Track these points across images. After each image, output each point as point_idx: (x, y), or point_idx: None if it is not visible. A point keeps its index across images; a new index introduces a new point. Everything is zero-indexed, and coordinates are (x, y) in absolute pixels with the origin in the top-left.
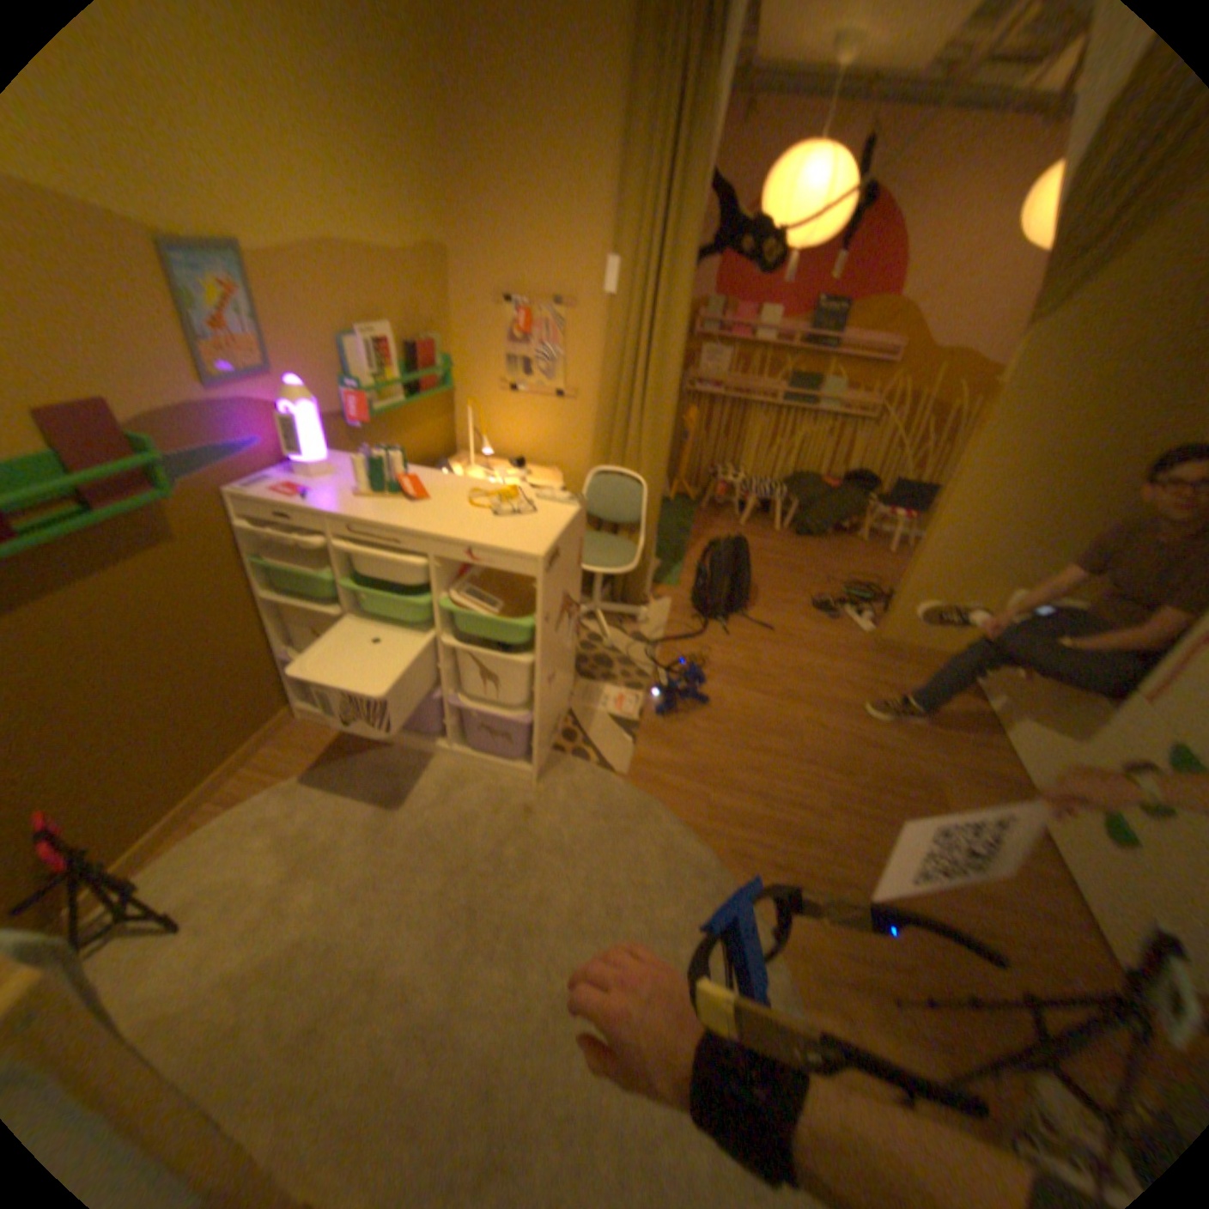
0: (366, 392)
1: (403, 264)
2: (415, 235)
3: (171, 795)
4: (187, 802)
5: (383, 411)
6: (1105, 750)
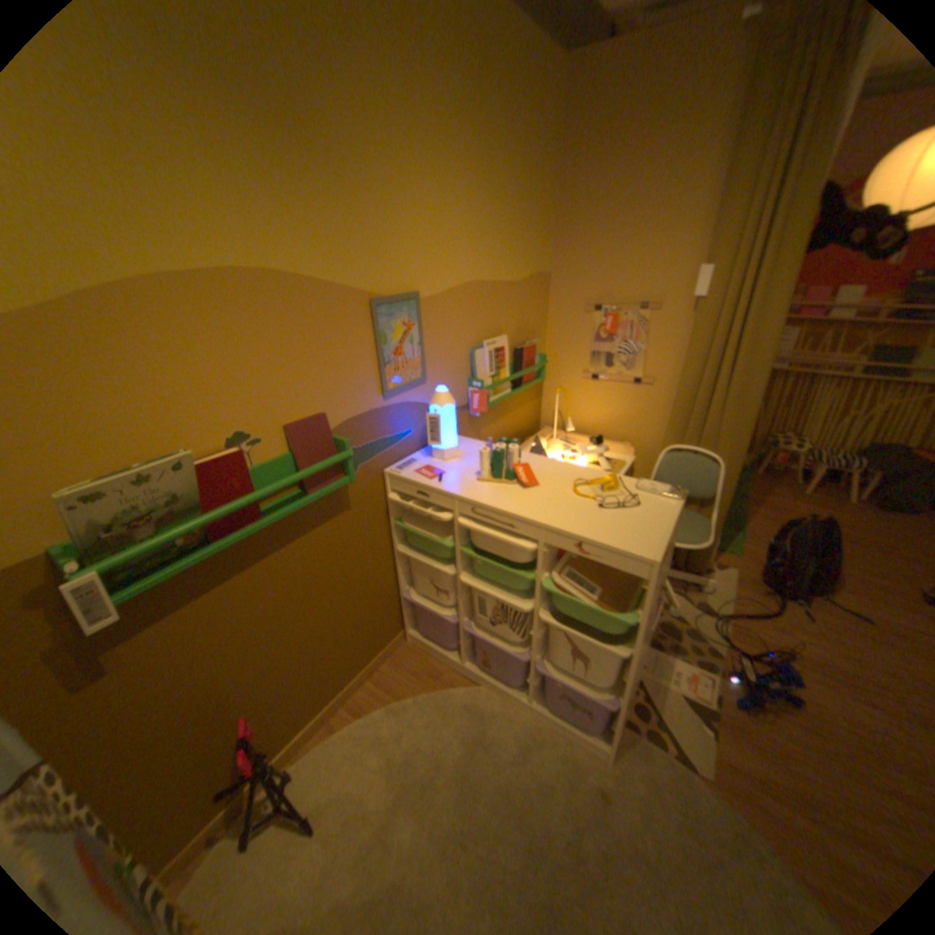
0: (488, 390)
1: (522, 291)
2: (532, 269)
3: (322, 701)
4: (331, 707)
5: (496, 402)
6: None
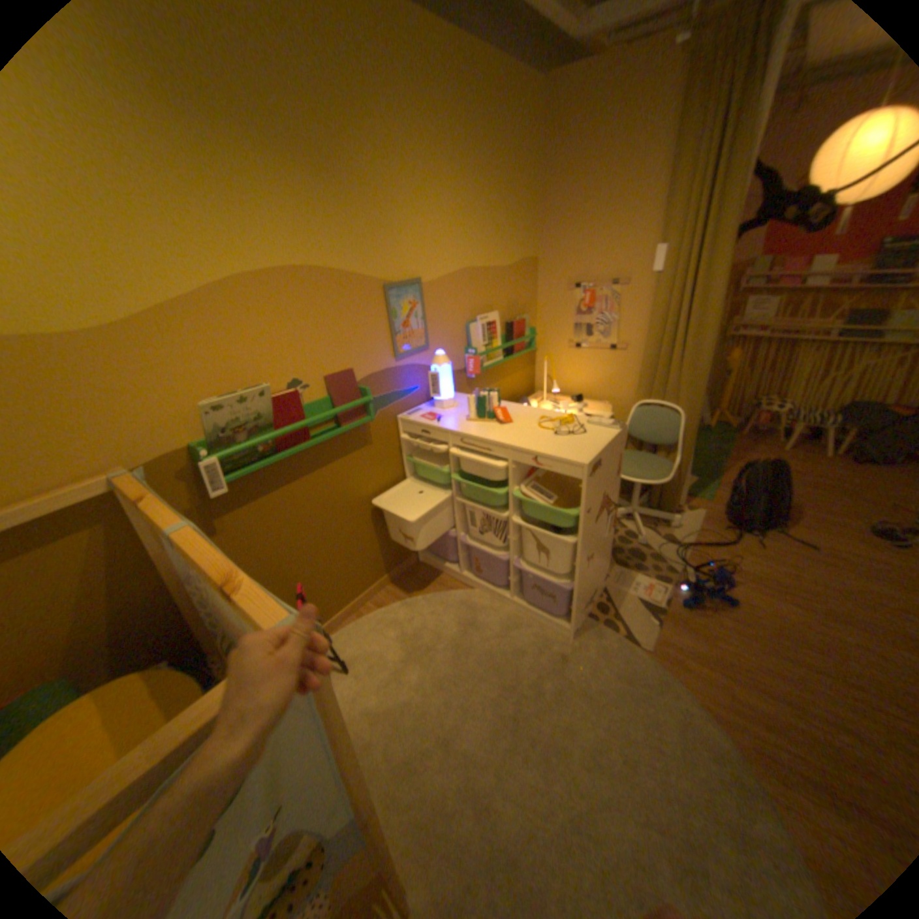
0: (480, 356)
1: (509, 275)
2: (518, 256)
3: (353, 593)
4: (360, 599)
5: (489, 367)
6: None
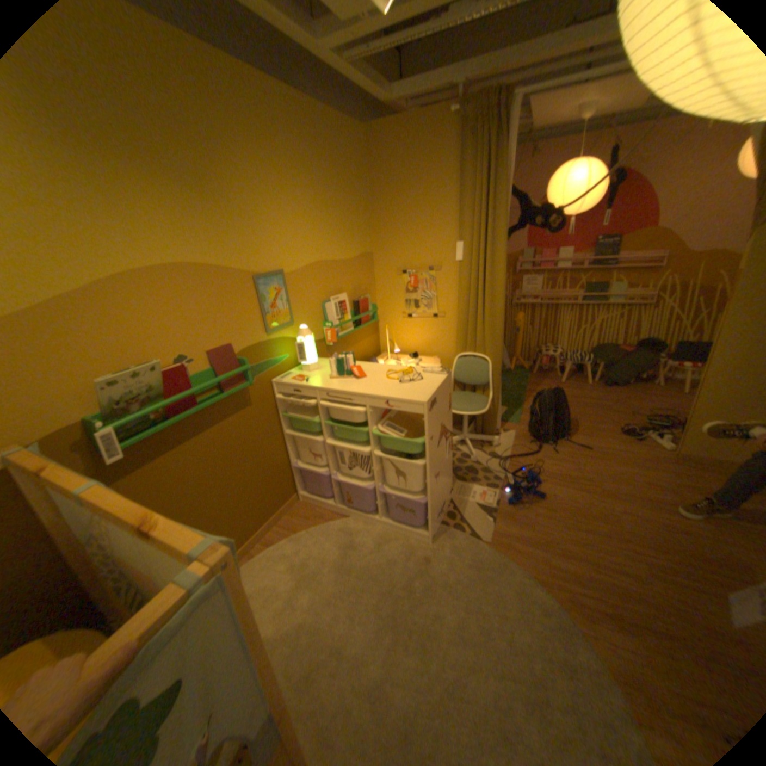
0: (335, 328)
1: (353, 265)
2: (358, 251)
3: (243, 538)
4: (249, 542)
5: (343, 336)
6: None
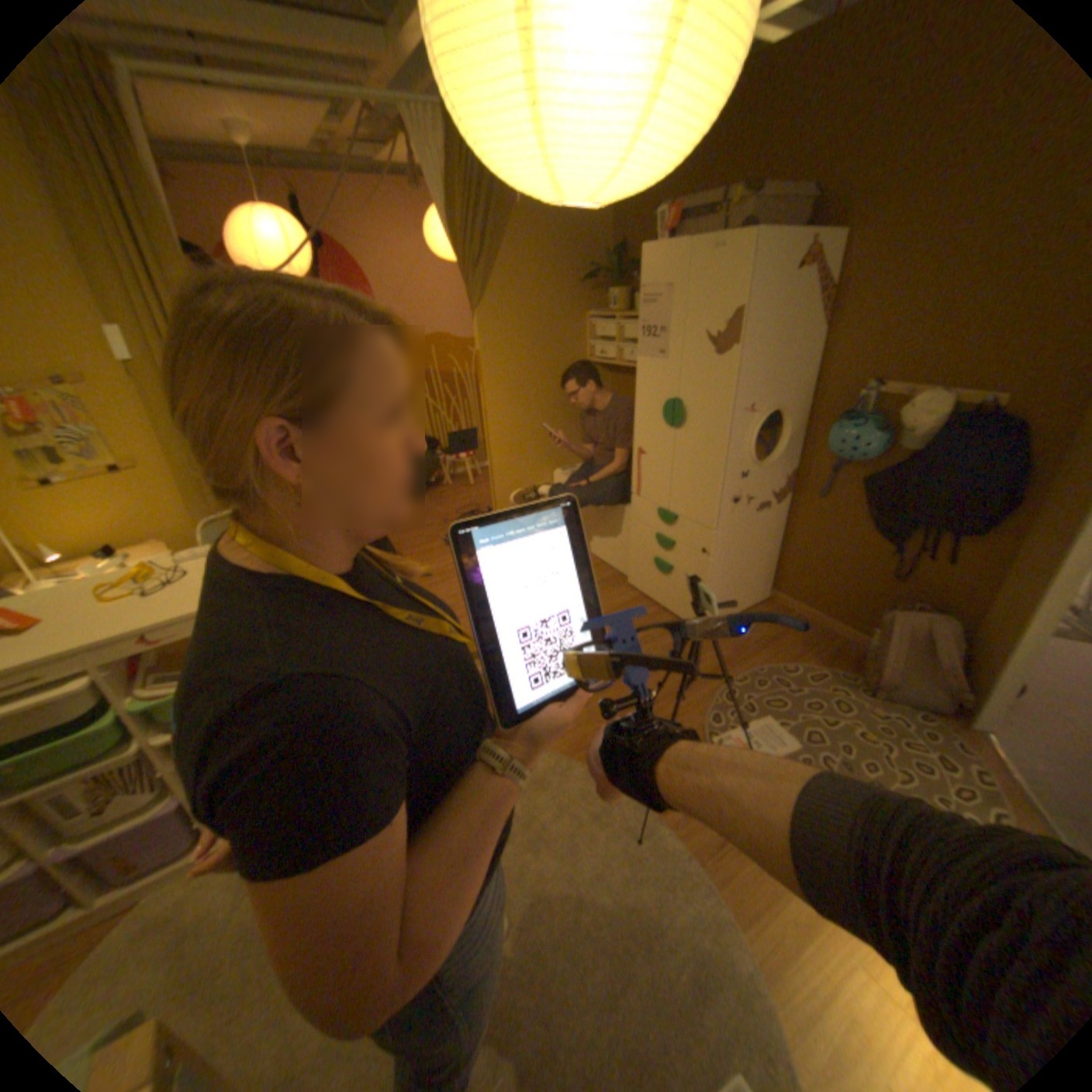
0: None
1: None
2: None
3: None
4: None
5: None
6: (636, 532)
